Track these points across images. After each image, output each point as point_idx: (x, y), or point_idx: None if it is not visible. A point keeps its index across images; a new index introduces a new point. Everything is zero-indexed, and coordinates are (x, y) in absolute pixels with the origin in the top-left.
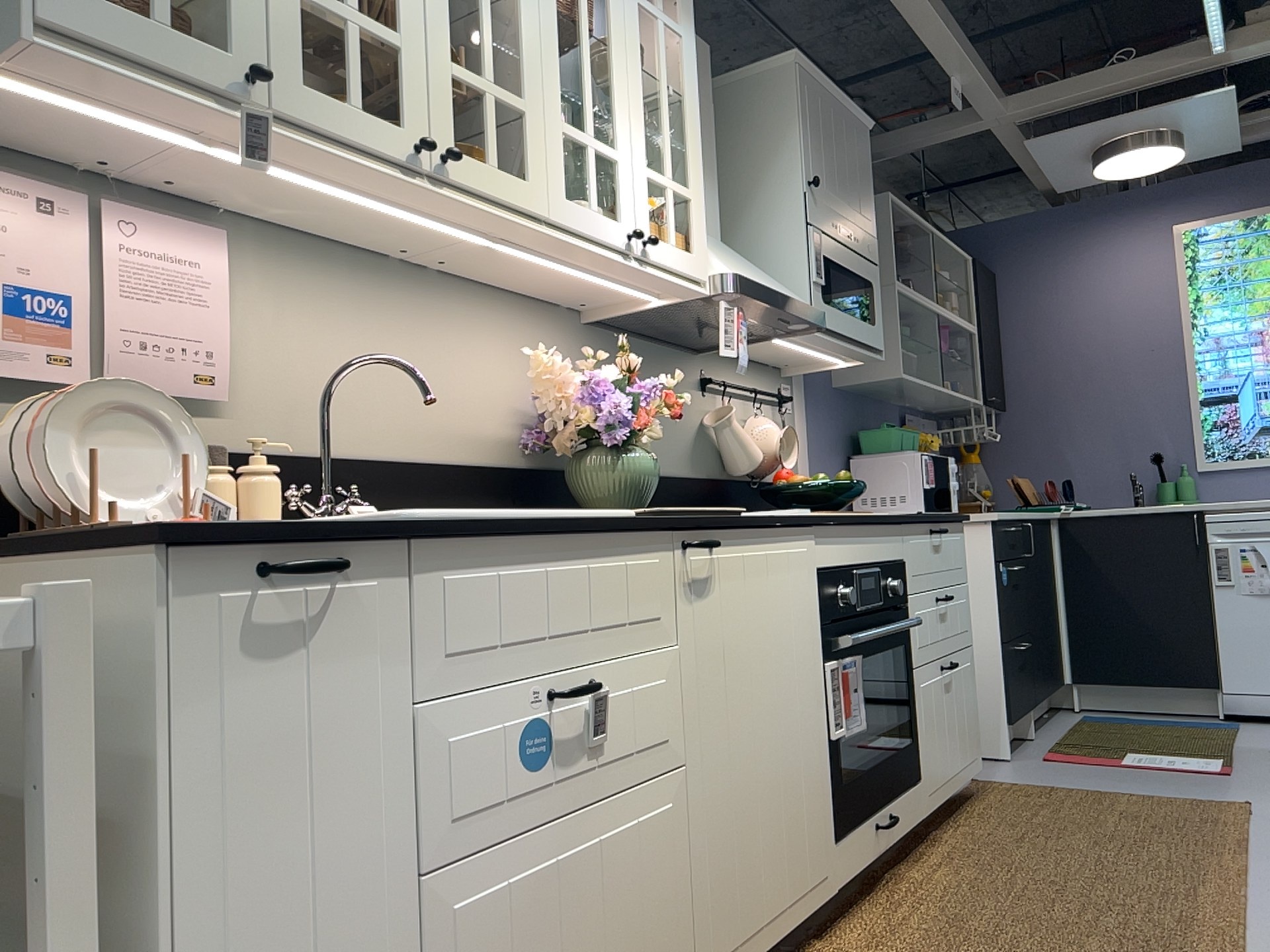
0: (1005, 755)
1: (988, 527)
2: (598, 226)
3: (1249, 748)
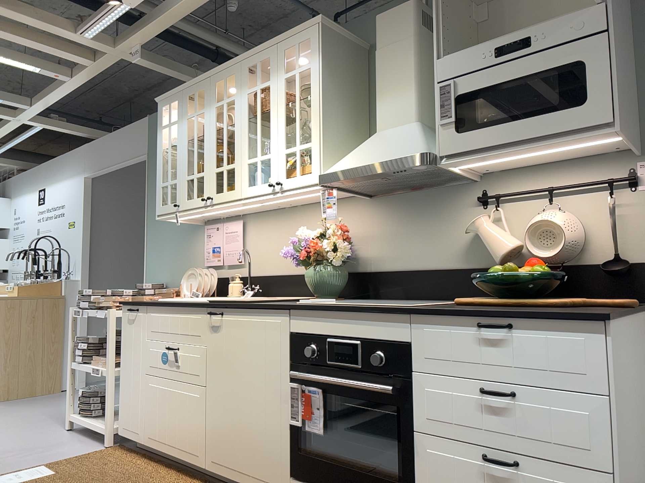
0: None
1: None
2: (258, 189)
3: None
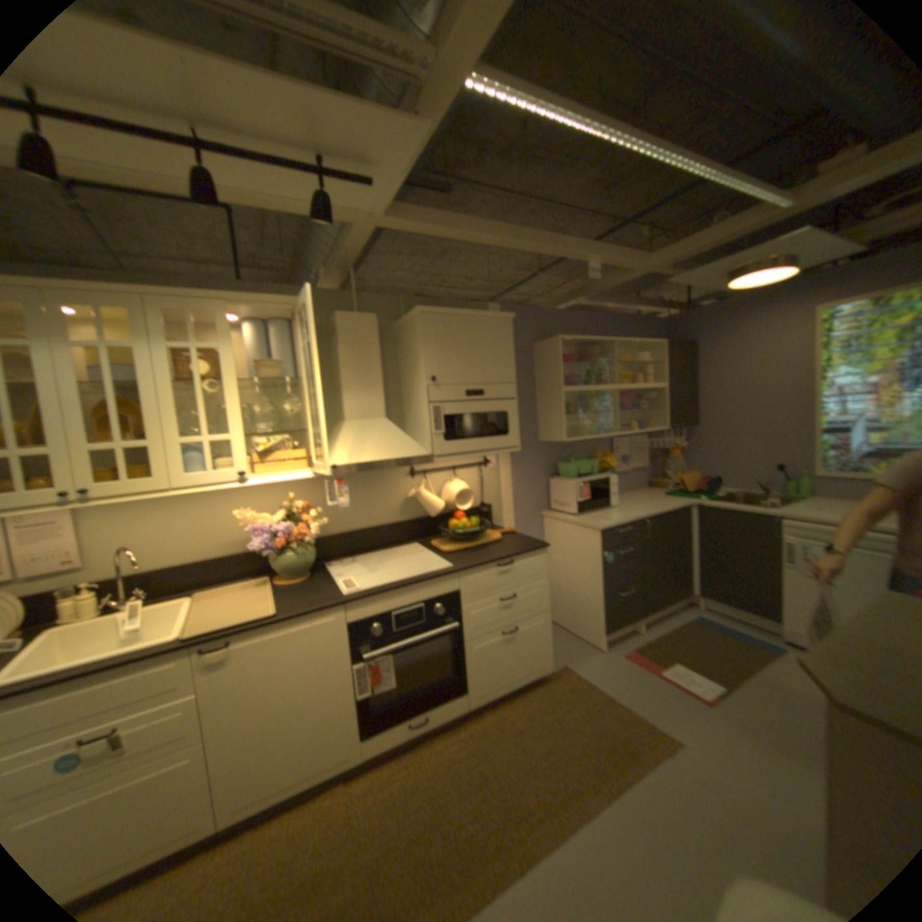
0: (608, 647)
1: (598, 532)
2: (212, 477)
3: (761, 683)
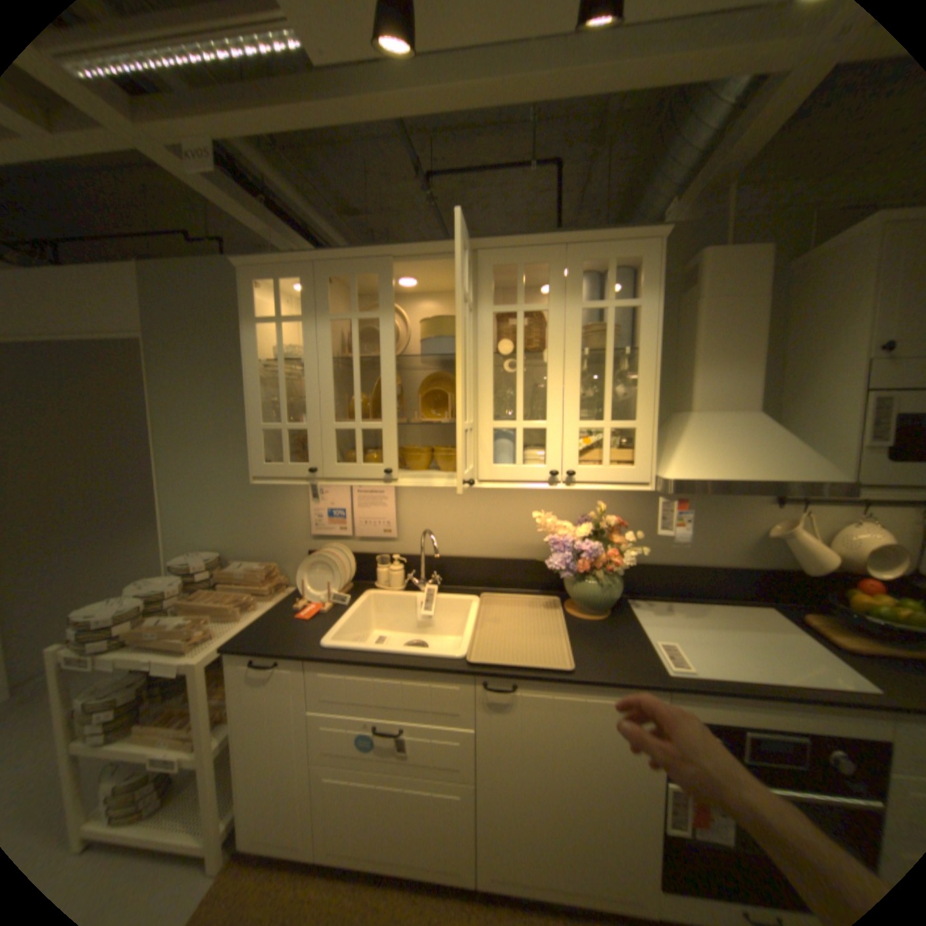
0: None
1: None
2: (521, 474)
3: None
